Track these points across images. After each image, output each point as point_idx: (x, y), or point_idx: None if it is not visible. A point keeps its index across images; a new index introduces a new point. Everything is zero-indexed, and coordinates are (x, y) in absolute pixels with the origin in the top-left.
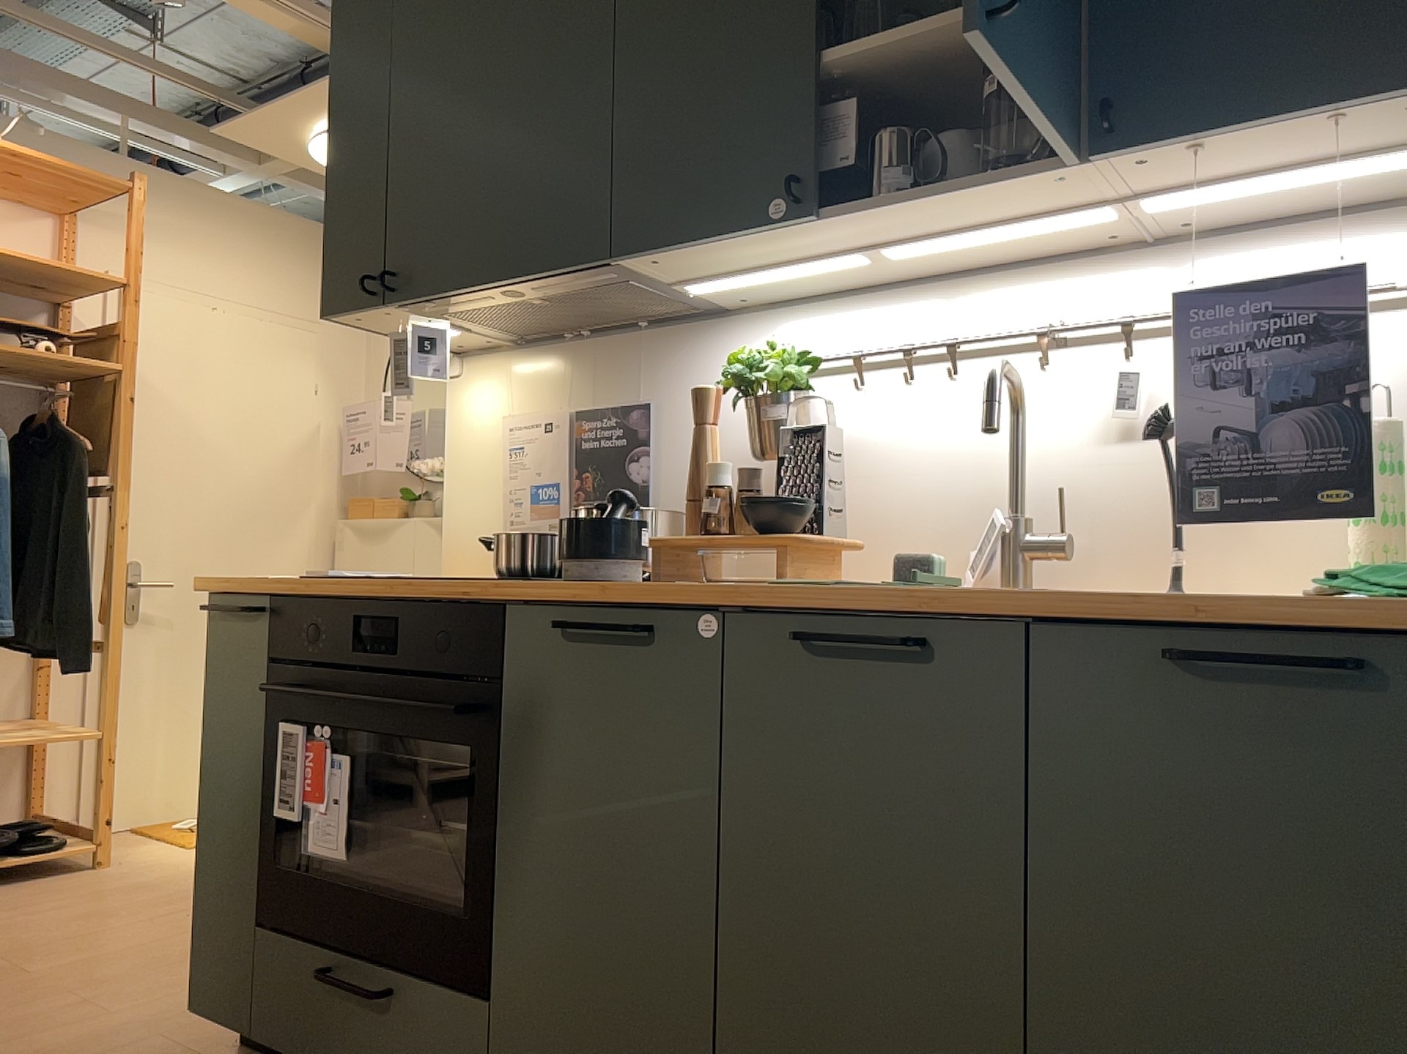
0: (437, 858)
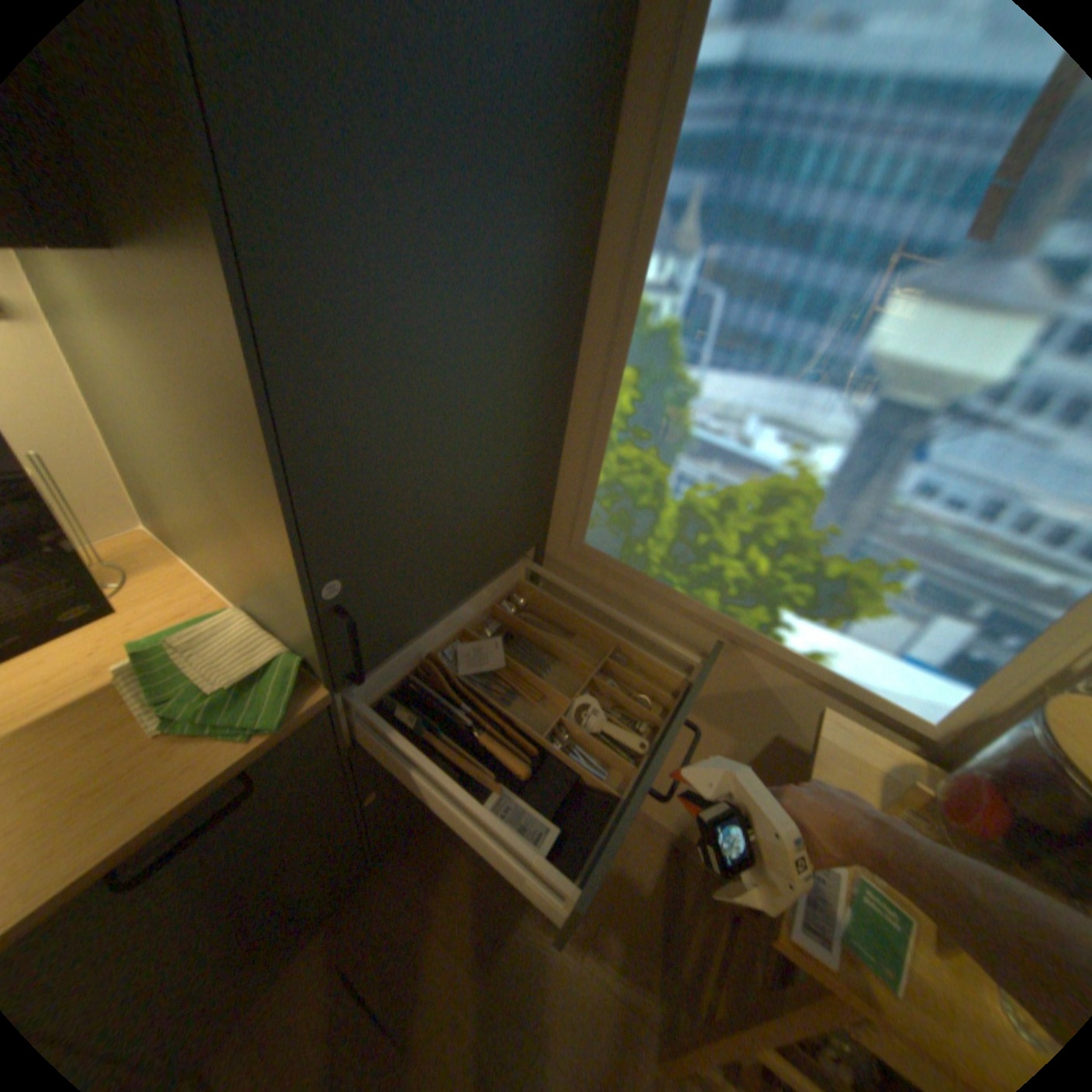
0: None
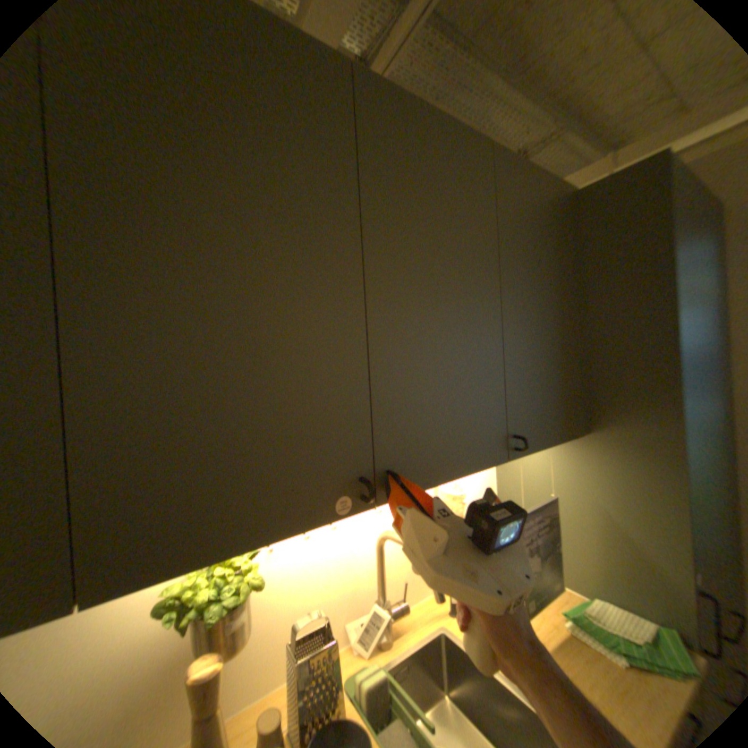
0: None
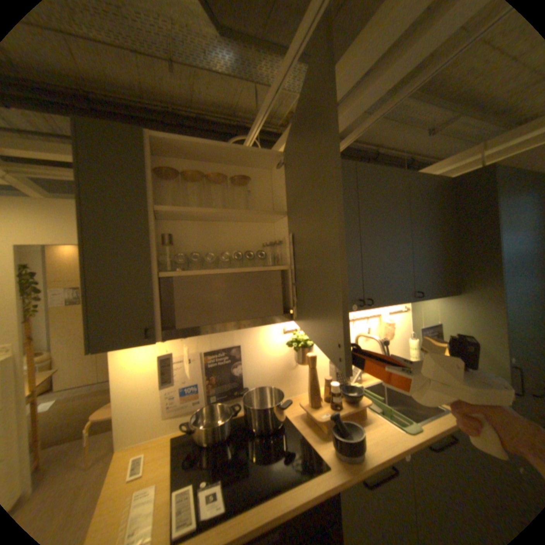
0: None
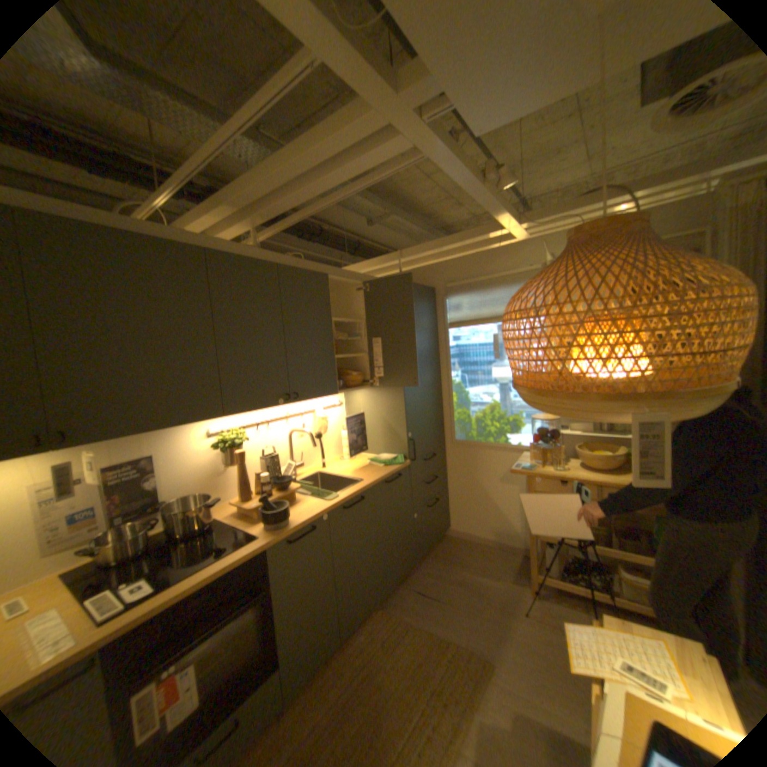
0: (231, 660)
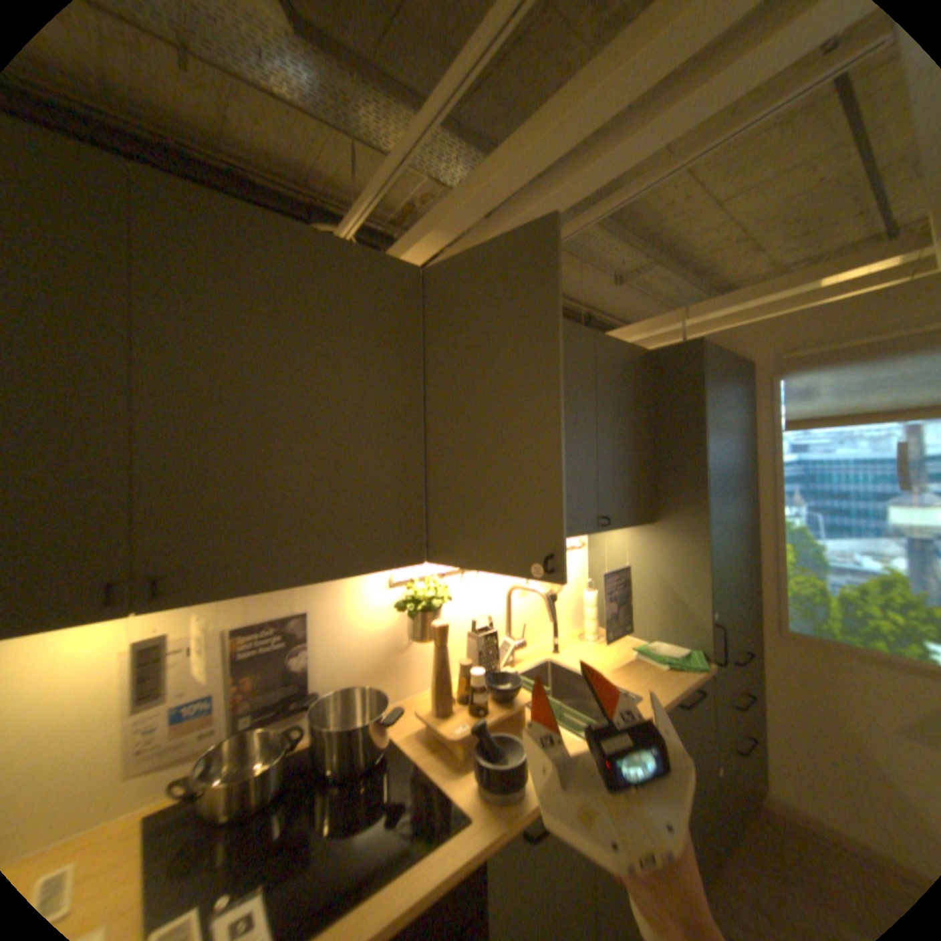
0: None
